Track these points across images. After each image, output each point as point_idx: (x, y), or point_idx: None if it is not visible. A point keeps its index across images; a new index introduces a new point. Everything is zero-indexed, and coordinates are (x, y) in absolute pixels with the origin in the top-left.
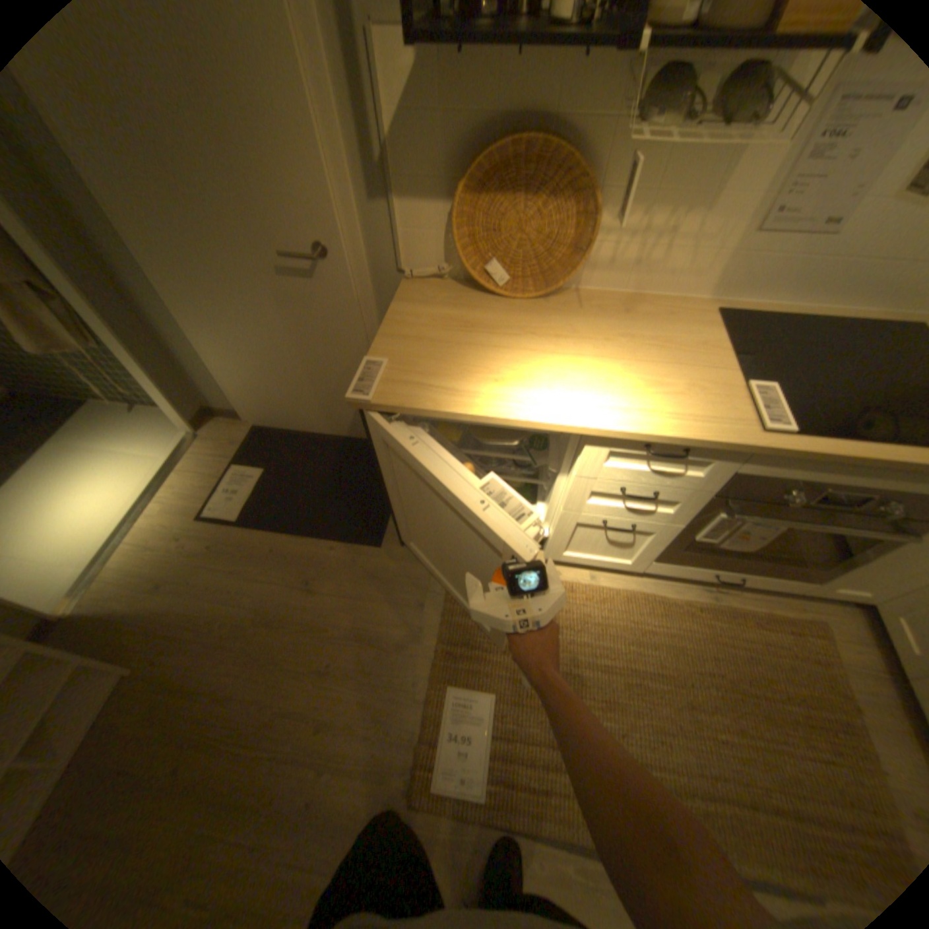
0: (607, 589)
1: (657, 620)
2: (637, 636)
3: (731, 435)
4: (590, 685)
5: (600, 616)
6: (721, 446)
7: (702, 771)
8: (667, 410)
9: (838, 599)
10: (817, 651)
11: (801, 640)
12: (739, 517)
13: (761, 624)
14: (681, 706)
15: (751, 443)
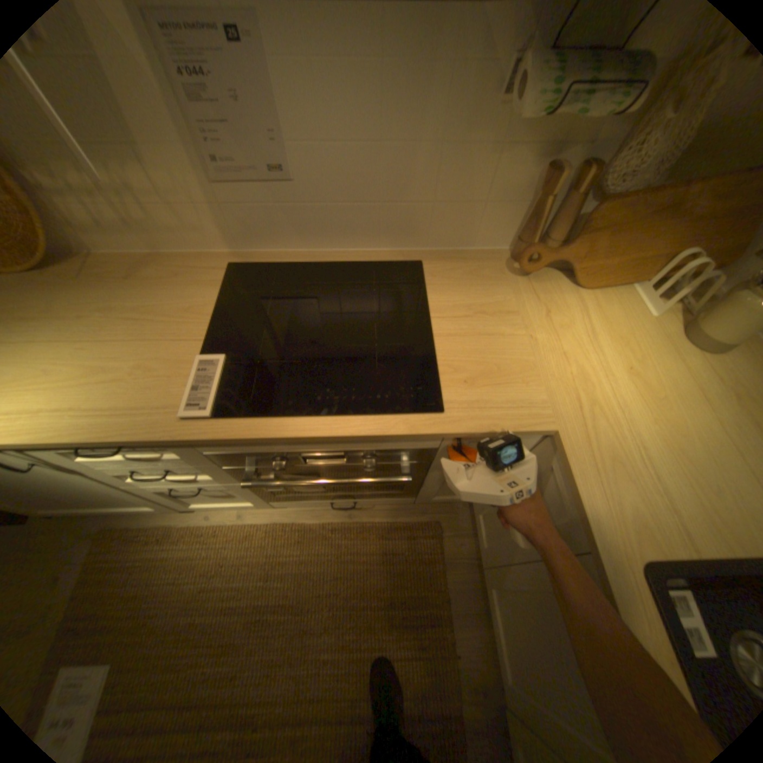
0: (249, 526)
1: (290, 550)
2: (267, 571)
3: (138, 432)
4: (210, 632)
5: (235, 557)
6: (130, 445)
7: (299, 697)
8: (83, 408)
9: (441, 502)
10: (426, 551)
11: (414, 543)
12: (247, 484)
13: (383, 534)
14: (293, 634)
15: (155, 439)
